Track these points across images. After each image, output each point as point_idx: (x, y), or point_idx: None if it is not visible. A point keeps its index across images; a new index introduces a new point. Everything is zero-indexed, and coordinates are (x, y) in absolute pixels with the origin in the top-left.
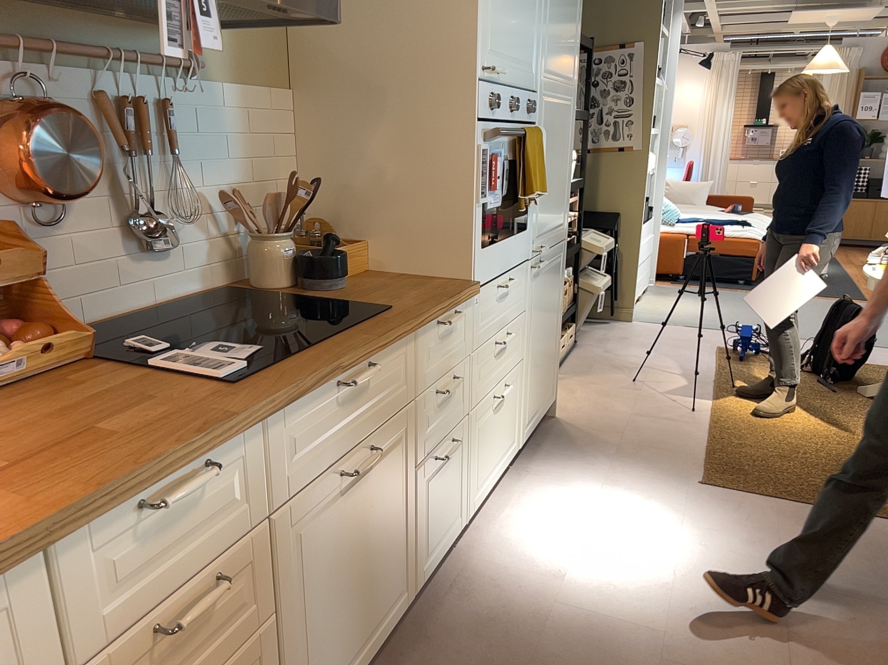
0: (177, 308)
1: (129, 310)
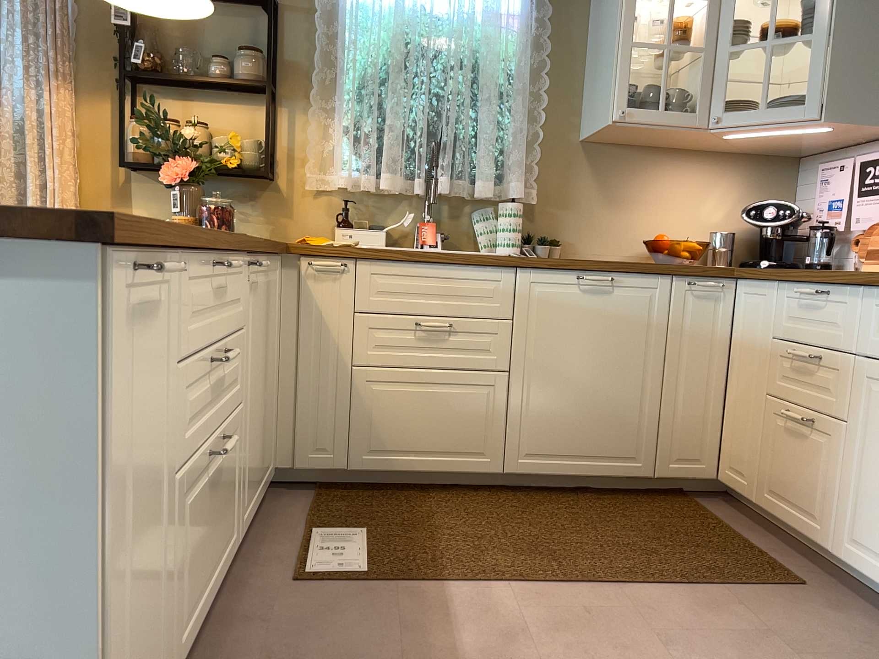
0: None
1: None
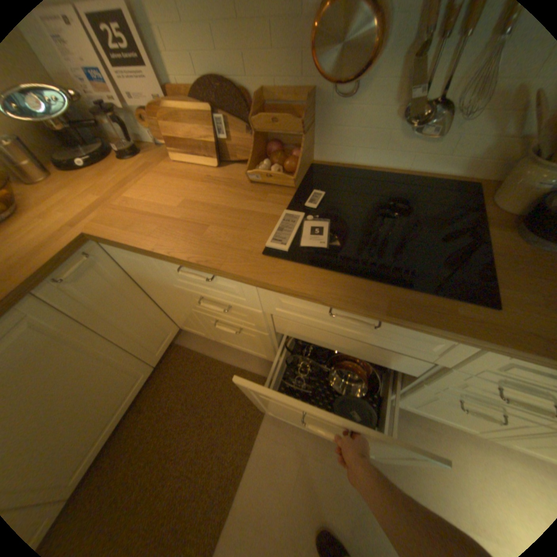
0: (416, 180)
1: (386, 166)
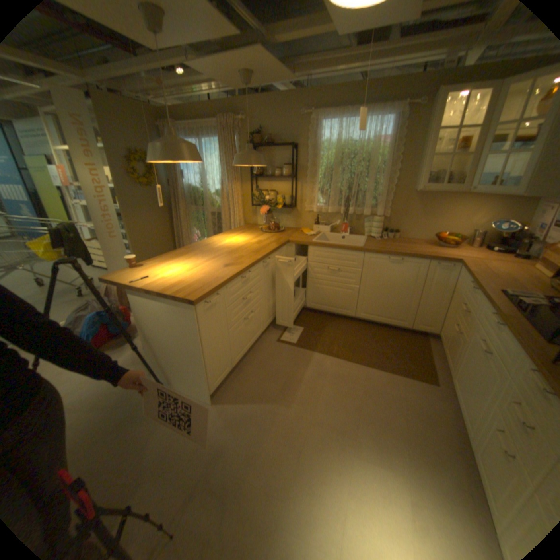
0: None
1: None
